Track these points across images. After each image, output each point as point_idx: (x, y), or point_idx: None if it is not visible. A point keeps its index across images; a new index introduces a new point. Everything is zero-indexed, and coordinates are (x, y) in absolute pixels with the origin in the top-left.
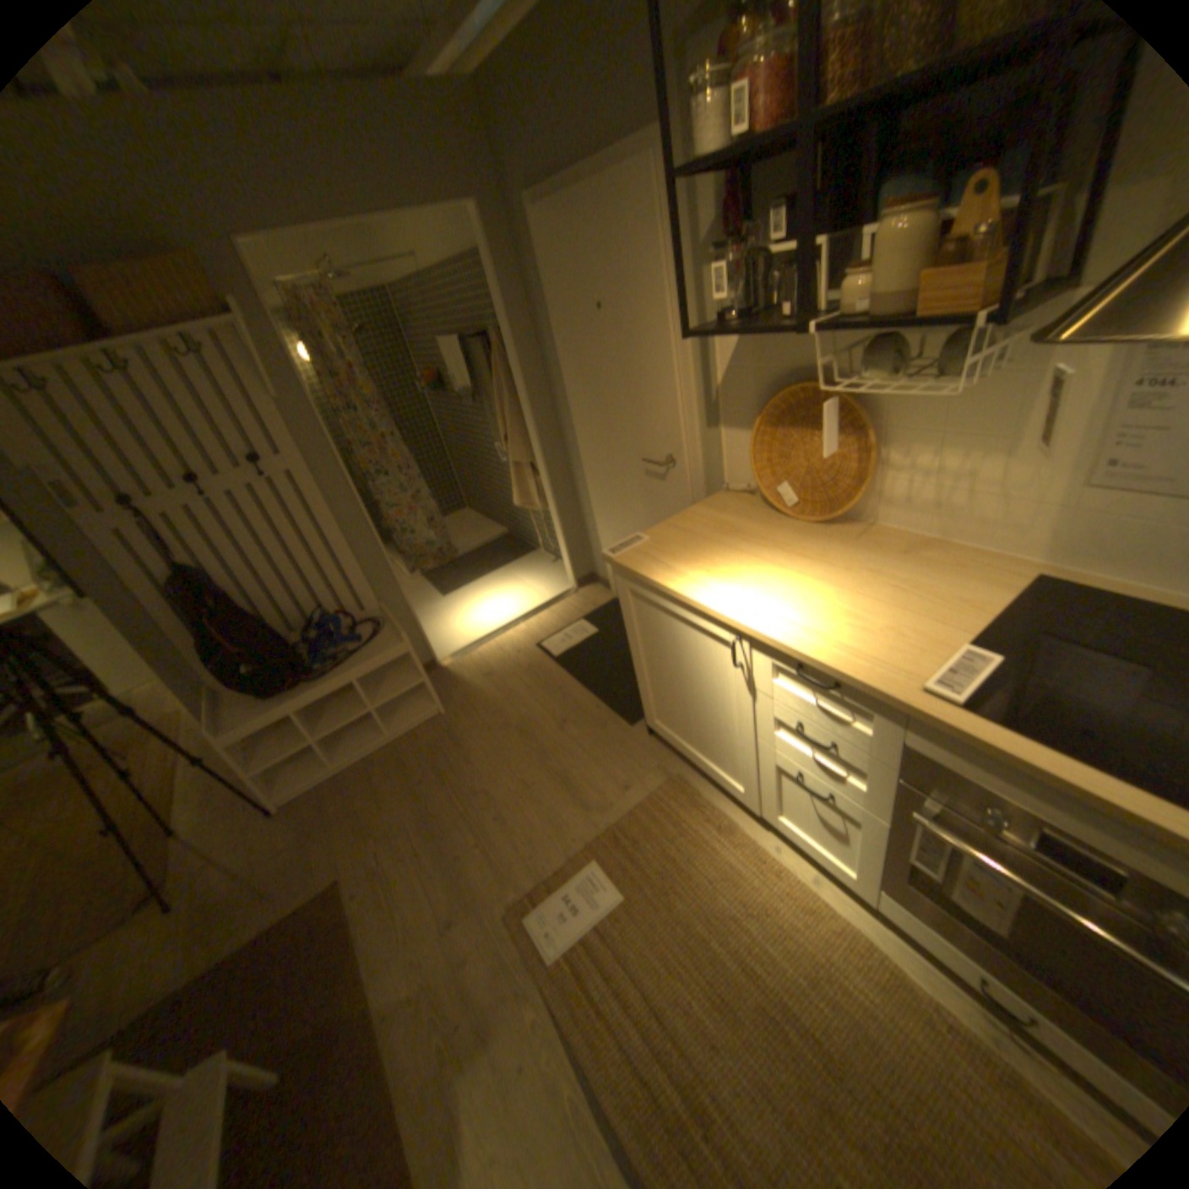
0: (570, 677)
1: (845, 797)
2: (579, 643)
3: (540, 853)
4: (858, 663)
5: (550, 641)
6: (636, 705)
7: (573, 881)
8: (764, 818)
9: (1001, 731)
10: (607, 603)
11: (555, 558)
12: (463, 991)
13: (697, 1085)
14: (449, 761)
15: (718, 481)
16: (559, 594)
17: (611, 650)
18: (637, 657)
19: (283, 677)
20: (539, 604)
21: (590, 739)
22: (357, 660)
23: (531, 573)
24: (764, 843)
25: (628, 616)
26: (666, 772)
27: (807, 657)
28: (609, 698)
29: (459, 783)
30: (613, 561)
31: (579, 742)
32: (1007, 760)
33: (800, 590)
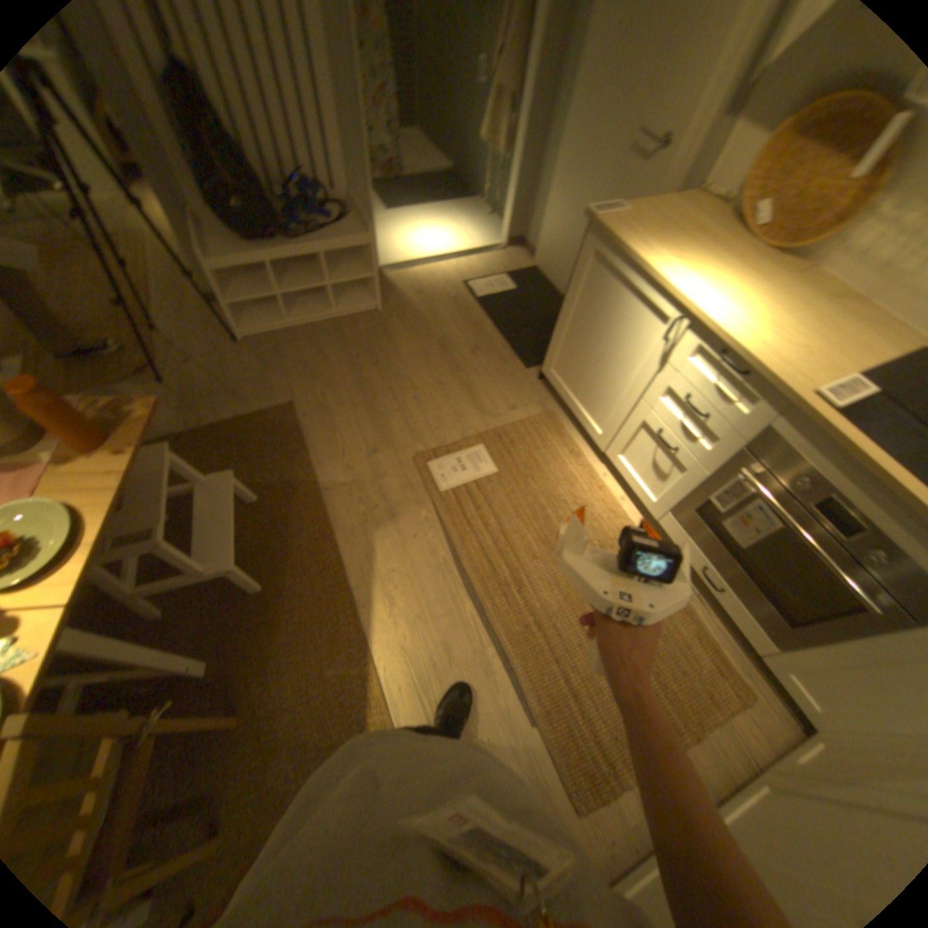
0: (488, 317)
1: (688, 452)
2: (500, 292)
3: (445, 428)
4: (777, 361)
5: (477, 282)
6: (534, 355)
7: (466, 451)
8: (607, 454)
9: (857, 432)
10: (530, 268)
11: (494, 210)
12: (383, 488)
13: (520, 570)
14: (383, 346)
15: (702, 179)
16: (491, 245)
17: (524, 307)
18: (564, 314)
19: (261, 224)
20: (472, 248)
21: (495, 367)
22: (329, 233)
23: (469, 217)
24: (597, 469)
25: (576, 277)
26: (545, 407)
27: (741, 345)
28: (515, 343)
29: (390, 365)
30: (598, 217)
31: (486, 367)
32: (850, 449)
33: (748, 296)
